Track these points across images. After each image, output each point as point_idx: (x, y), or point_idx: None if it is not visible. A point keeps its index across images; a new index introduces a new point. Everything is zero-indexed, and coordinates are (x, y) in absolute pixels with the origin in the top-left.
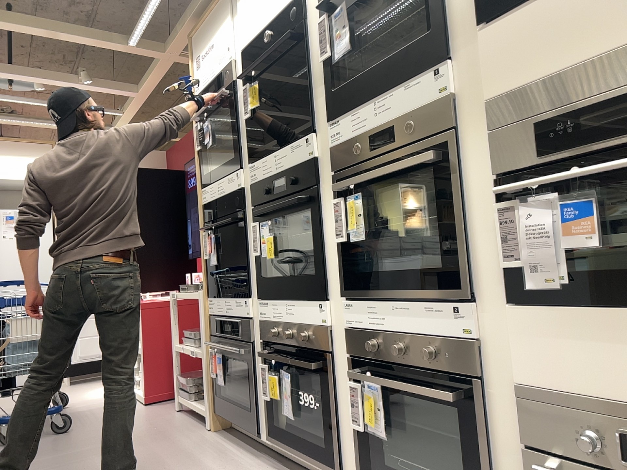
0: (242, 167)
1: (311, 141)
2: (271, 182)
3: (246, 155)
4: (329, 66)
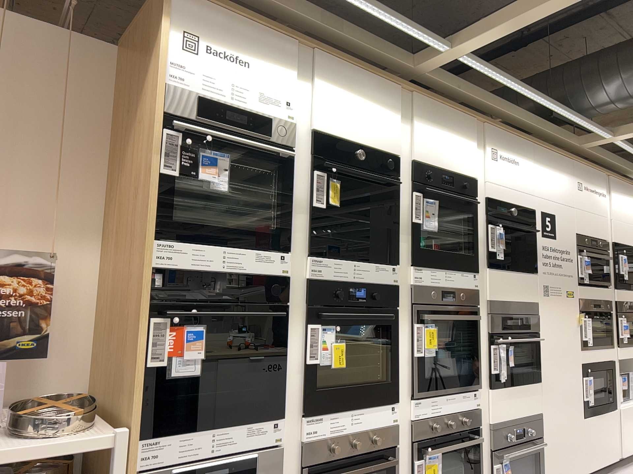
0: (293, 251)
1: (394, 270)
2: (345, 286)
3: (300, 241)
4: (413, 229)
